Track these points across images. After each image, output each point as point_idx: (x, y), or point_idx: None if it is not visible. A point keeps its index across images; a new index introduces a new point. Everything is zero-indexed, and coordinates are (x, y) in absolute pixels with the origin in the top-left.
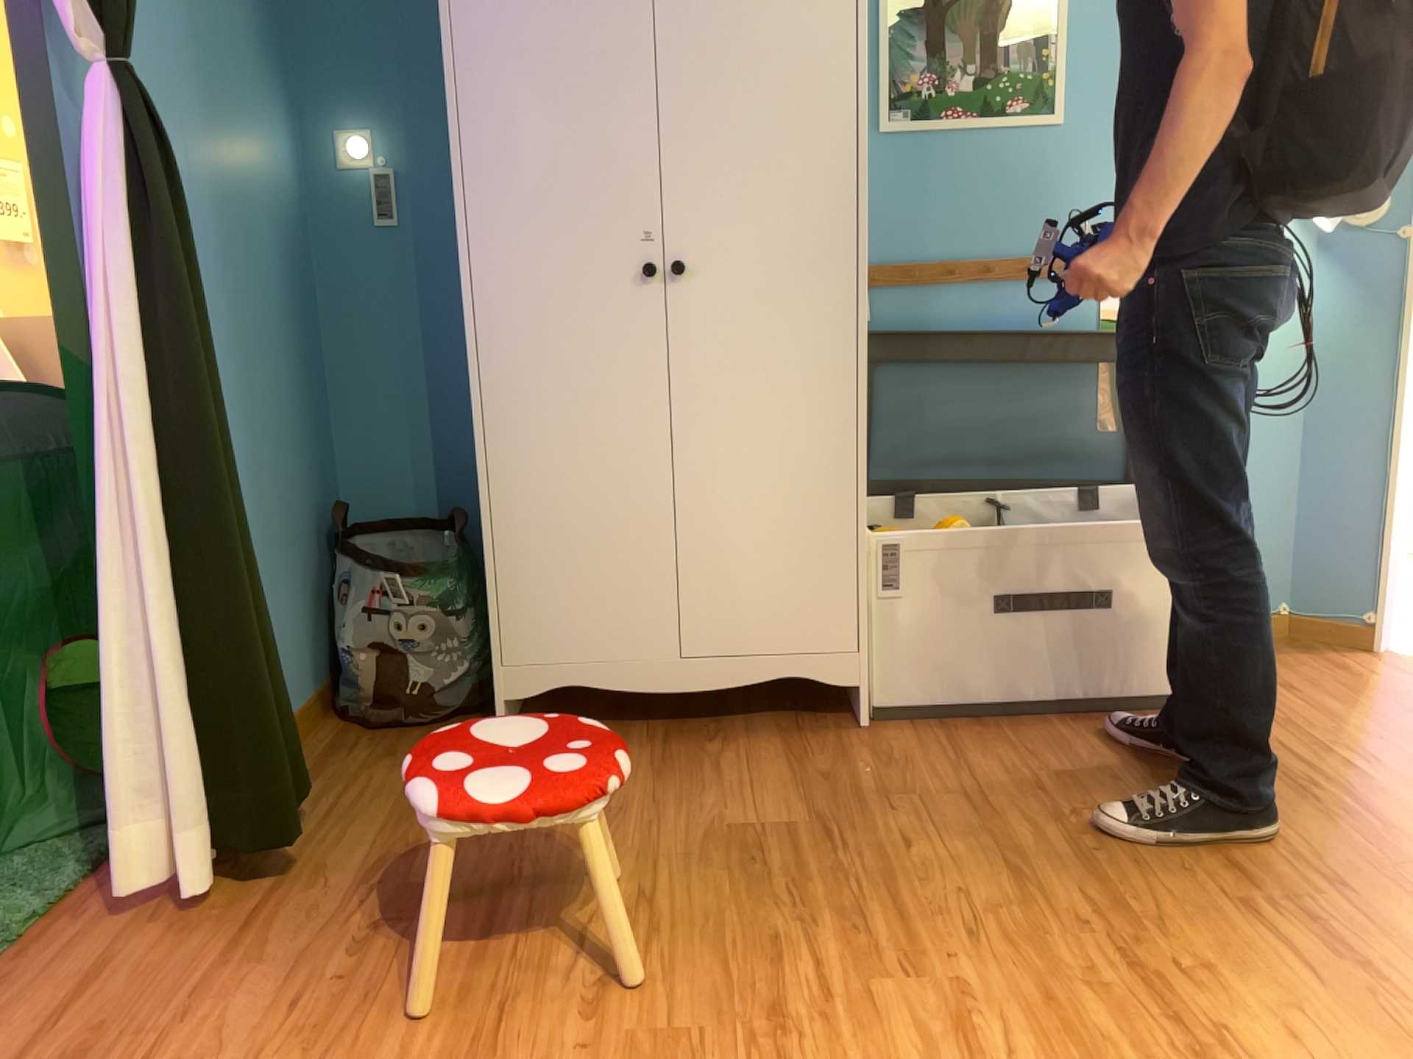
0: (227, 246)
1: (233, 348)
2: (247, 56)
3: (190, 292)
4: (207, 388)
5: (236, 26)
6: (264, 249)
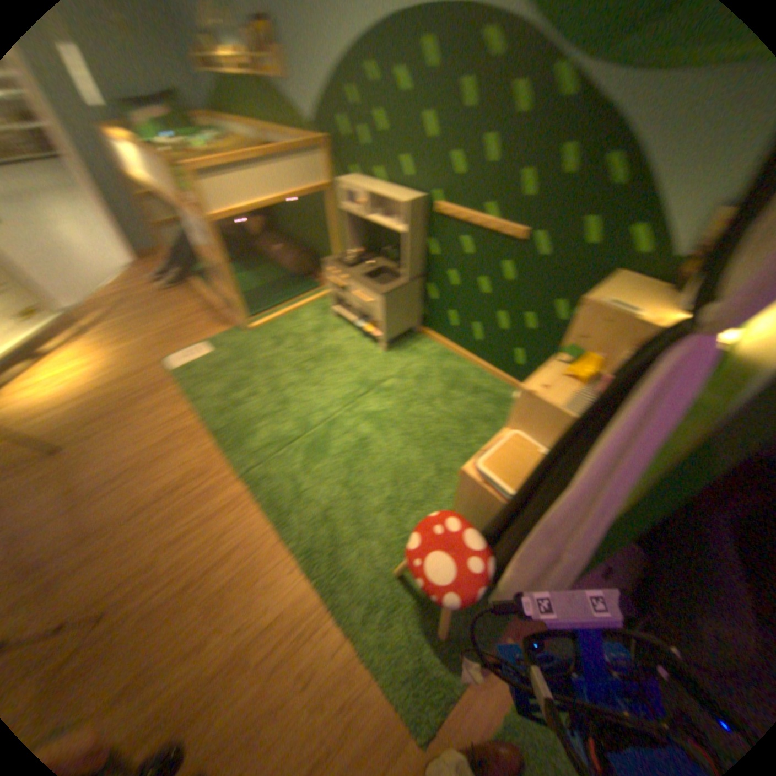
0: None
1: None
2: None
3: None
4: None
5: None
6: None
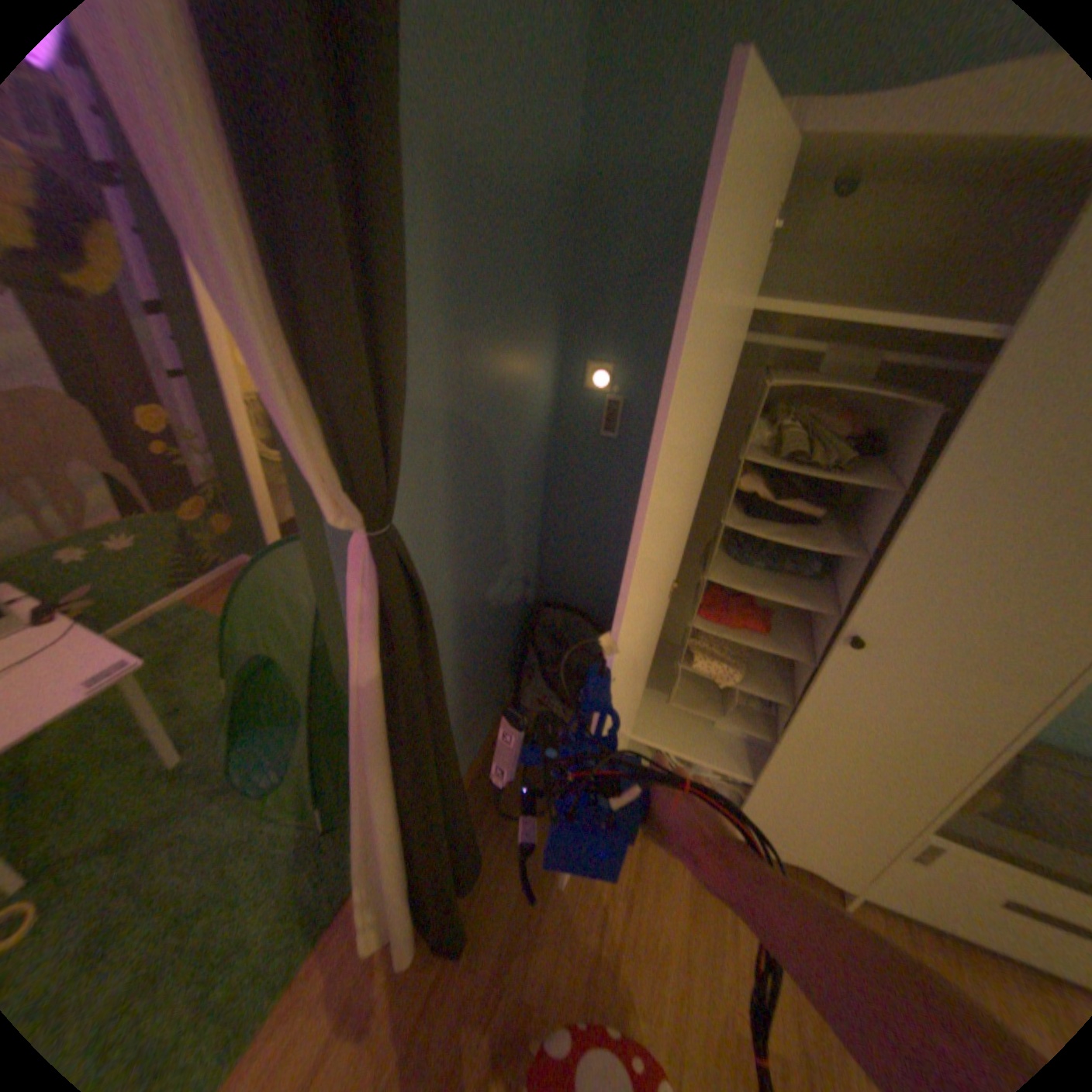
0: (489, 498)
1: (483, 569)
2: (530, 320)
3: (438, 684)
4: (444, 738)
5: (525, 299)
6: (517, 474)
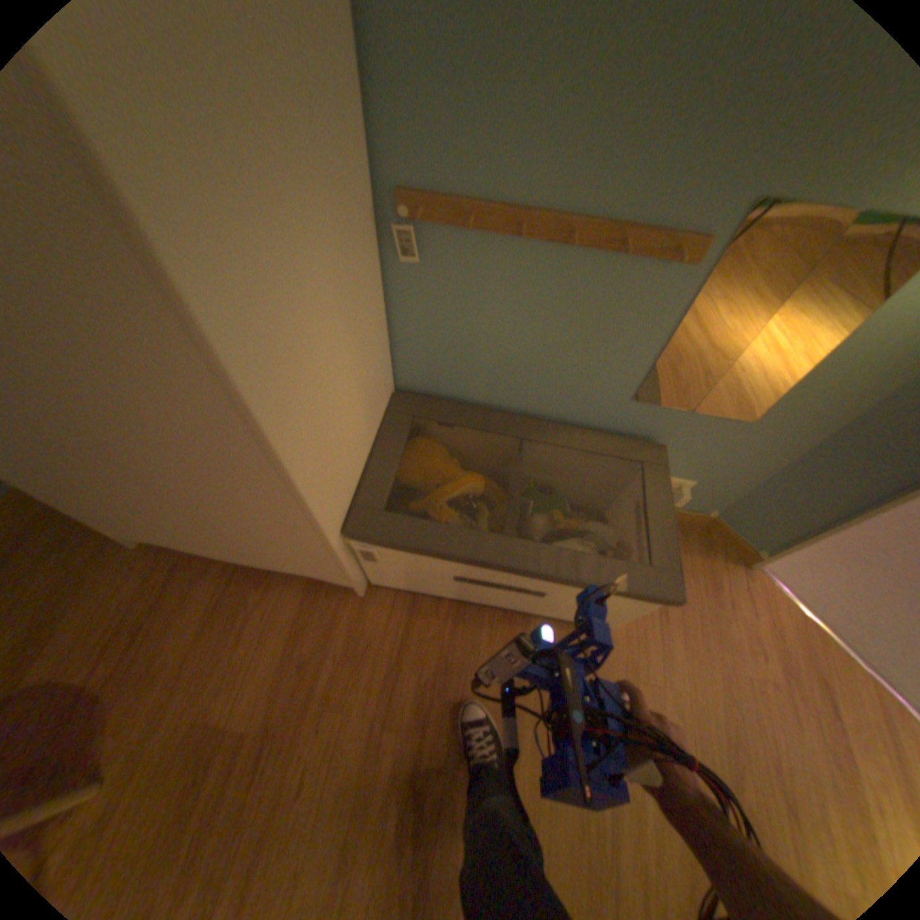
0: None
1: None
2: None
3: None
4: None
5: None
6: None
